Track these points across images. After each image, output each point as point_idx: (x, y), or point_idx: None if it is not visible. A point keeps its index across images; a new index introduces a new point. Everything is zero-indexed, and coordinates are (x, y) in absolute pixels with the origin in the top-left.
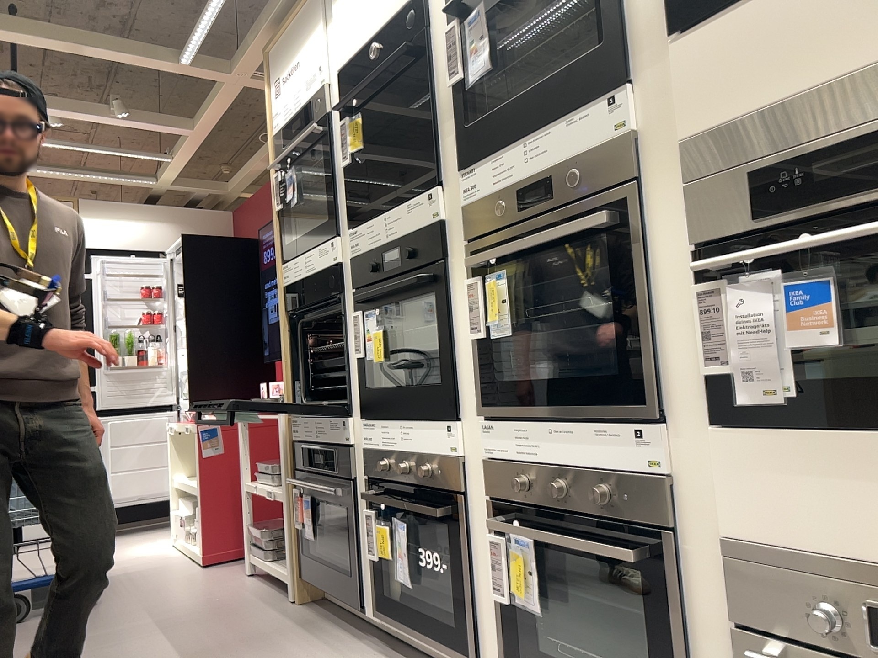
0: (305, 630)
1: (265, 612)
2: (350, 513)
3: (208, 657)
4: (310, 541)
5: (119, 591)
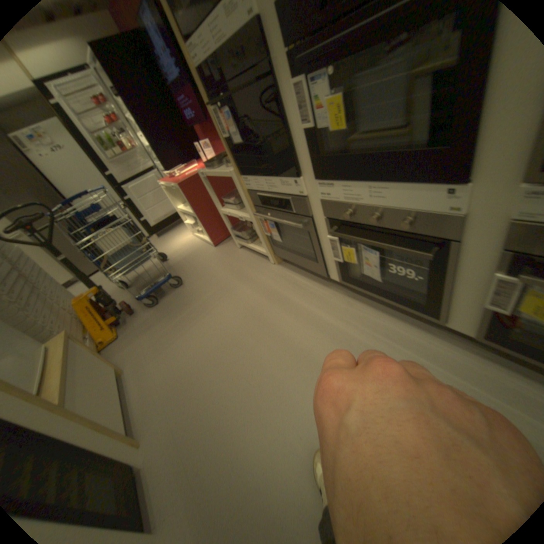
0: (292, 284)
1: (263, 274)
2: (311, 234)
3: (257, 314)
4: (275, 239)
5: (186, 272)
